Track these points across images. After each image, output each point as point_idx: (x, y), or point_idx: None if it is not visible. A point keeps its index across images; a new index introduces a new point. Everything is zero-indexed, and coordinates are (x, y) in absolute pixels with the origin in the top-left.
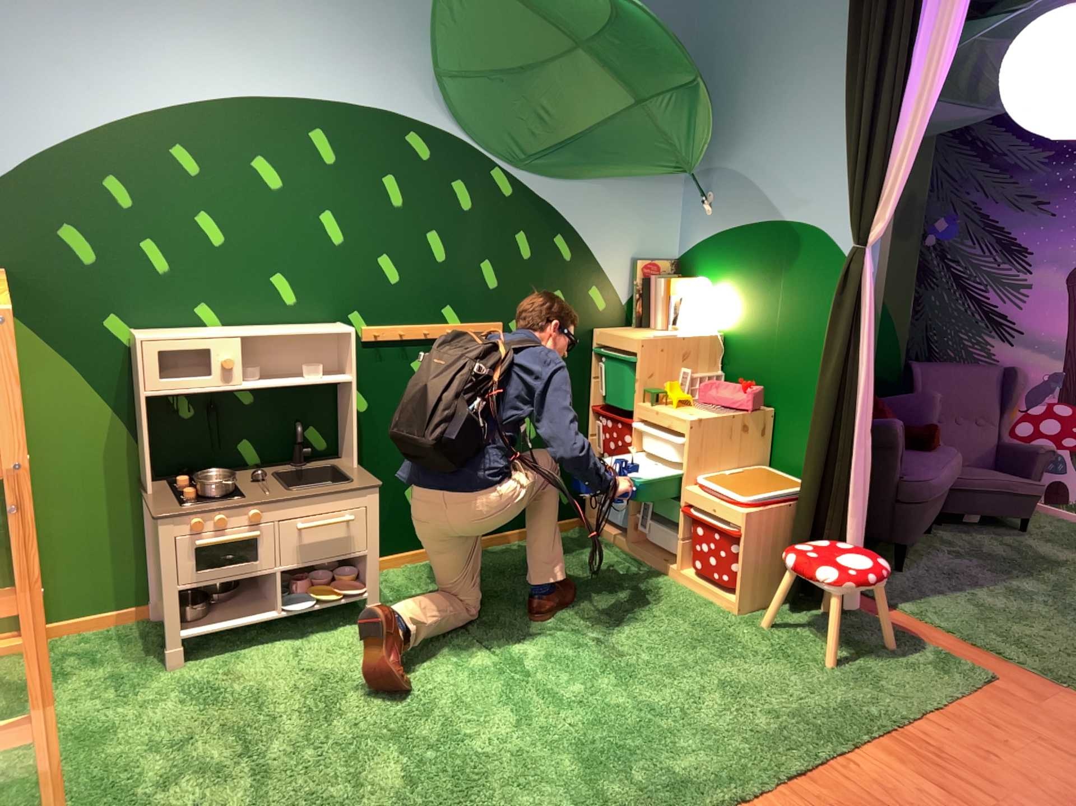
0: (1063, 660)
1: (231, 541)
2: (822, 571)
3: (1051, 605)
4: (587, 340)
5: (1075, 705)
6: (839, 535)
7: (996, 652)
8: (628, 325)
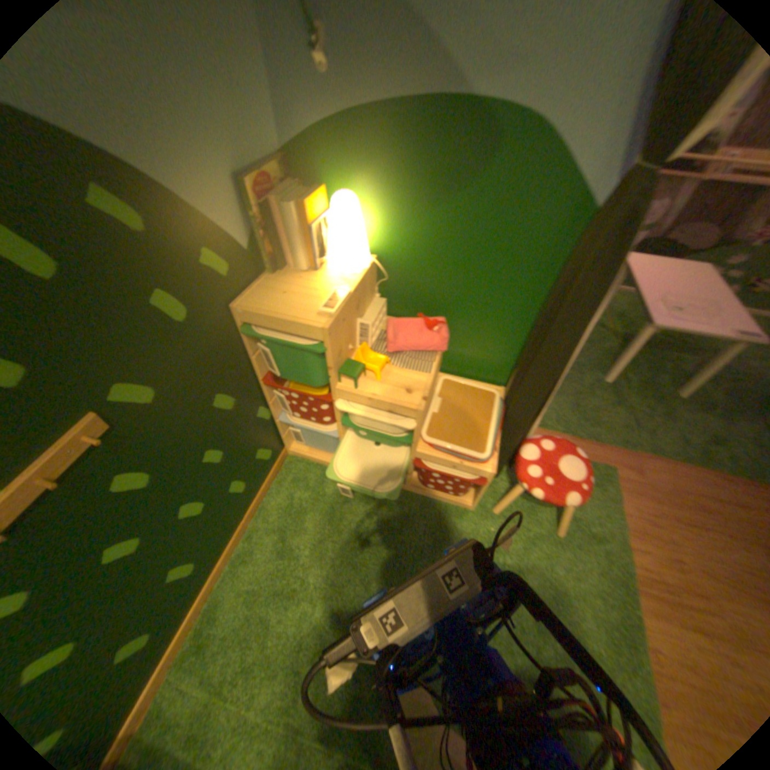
0: (631, 430)
1: None
2: (577, 502)
3: (581, 370)
4: (231, 321)
5: (665, 472)
6: (534, 428)
7: (605, 443)
8: (264, 268)
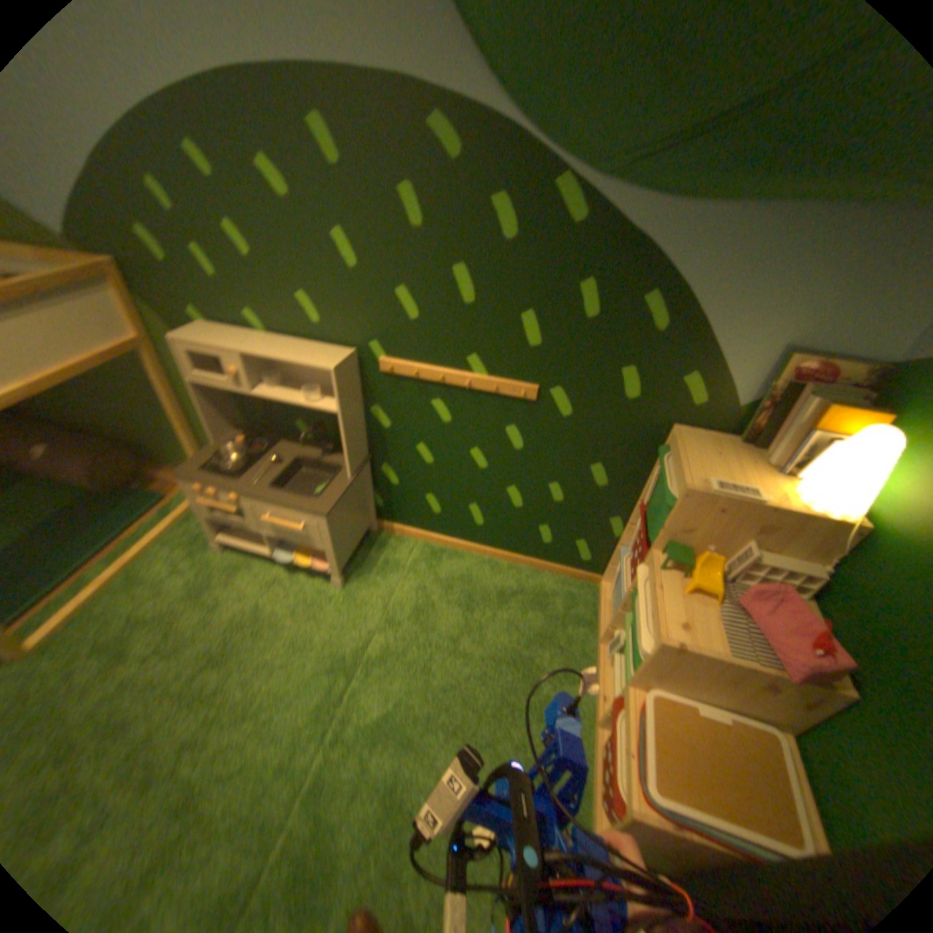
0: None
1: (217, 506)
2: None
3: None
4: (661, 435)
5: None
6: None
7: None
8: (743, 435)
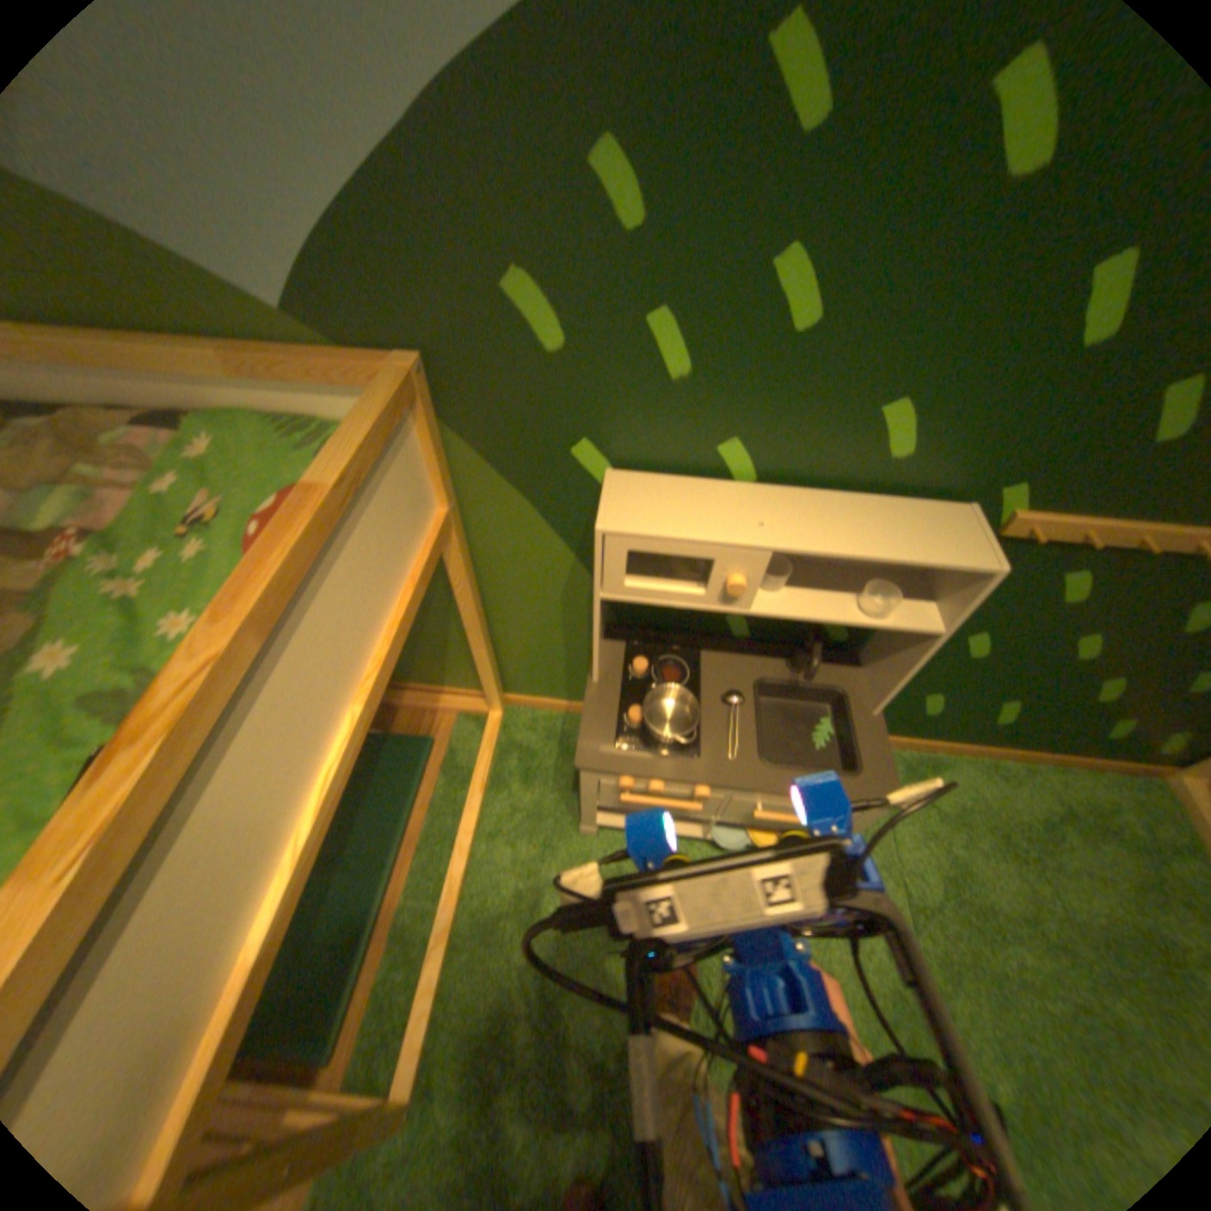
0: None
1: (655, 804)
2: None
3: None
4: None
5: None
6: None
7: None
8: None
